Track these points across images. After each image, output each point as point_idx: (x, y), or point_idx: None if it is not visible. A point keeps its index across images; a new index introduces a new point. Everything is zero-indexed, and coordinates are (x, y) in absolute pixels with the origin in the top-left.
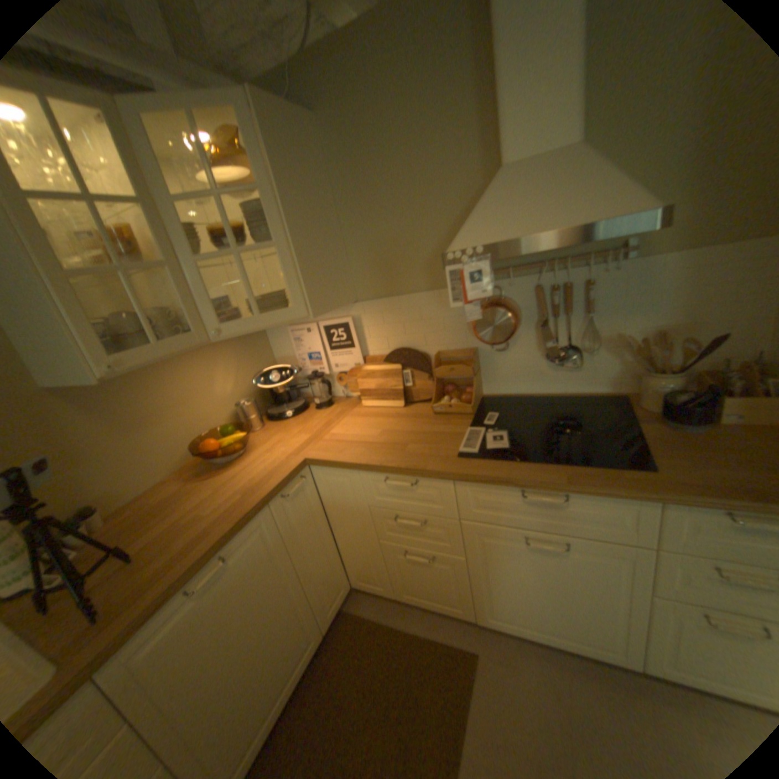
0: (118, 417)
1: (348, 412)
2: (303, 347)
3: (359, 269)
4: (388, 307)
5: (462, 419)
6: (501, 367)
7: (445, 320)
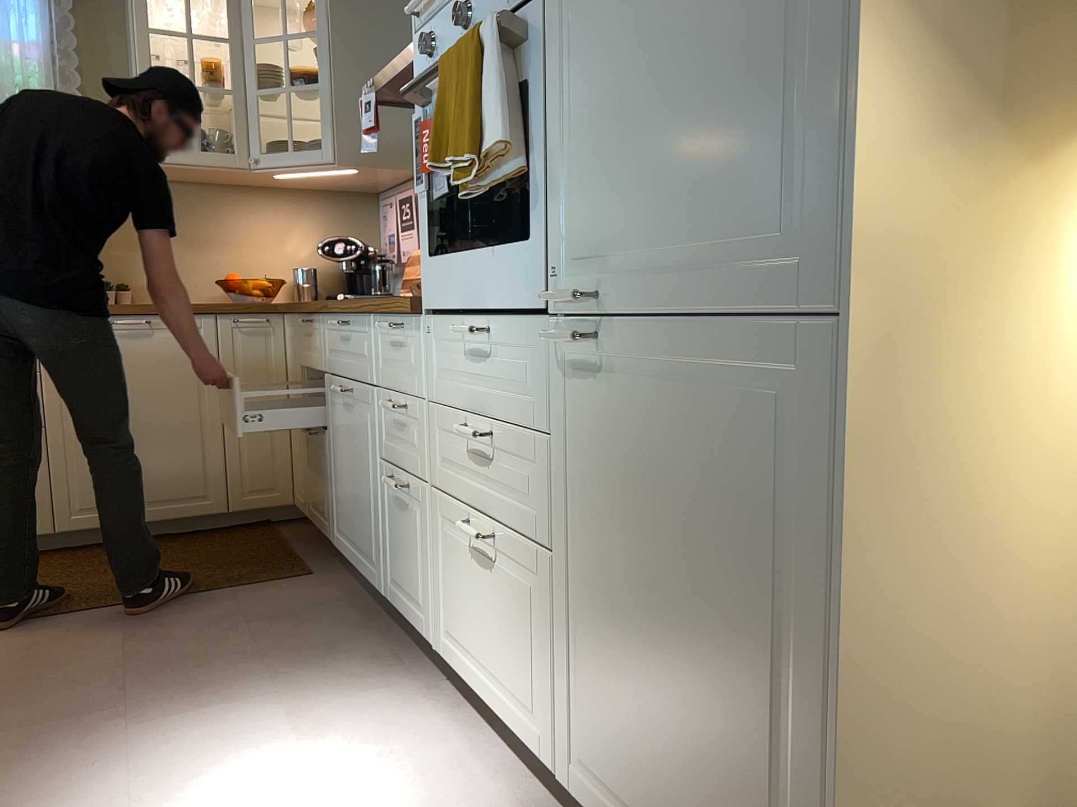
0: (182, 228)
1: None
2: (386, 227)
3: None
4: None
5: None
6: None
7: None
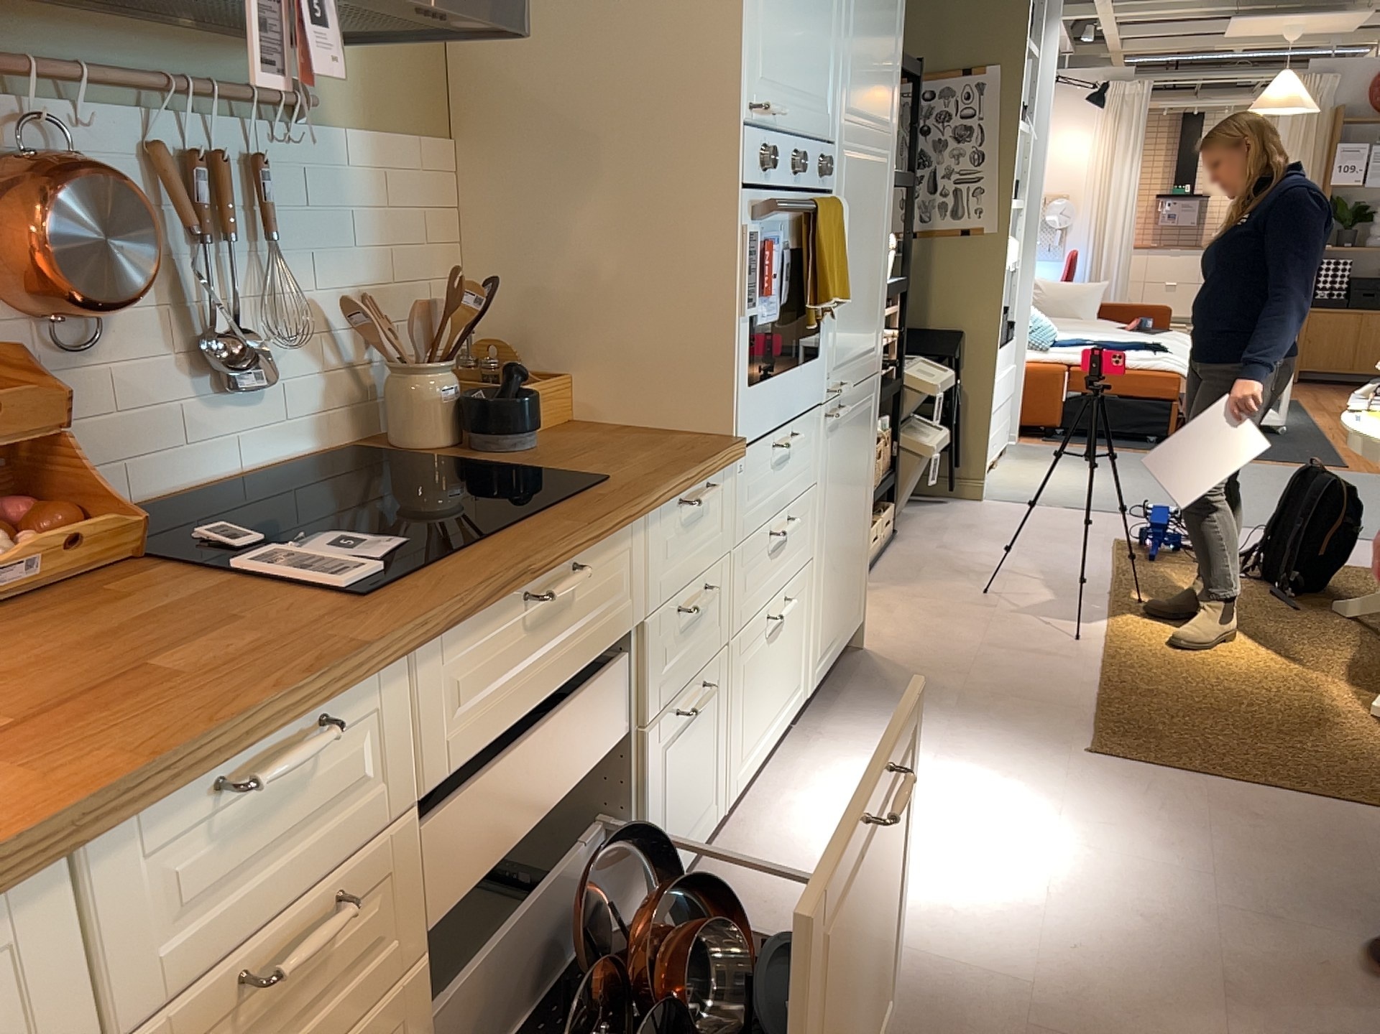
0: None
1: None
2: None
3: None
4: None
5: (133, 578)
6: (74, 416)
7: None
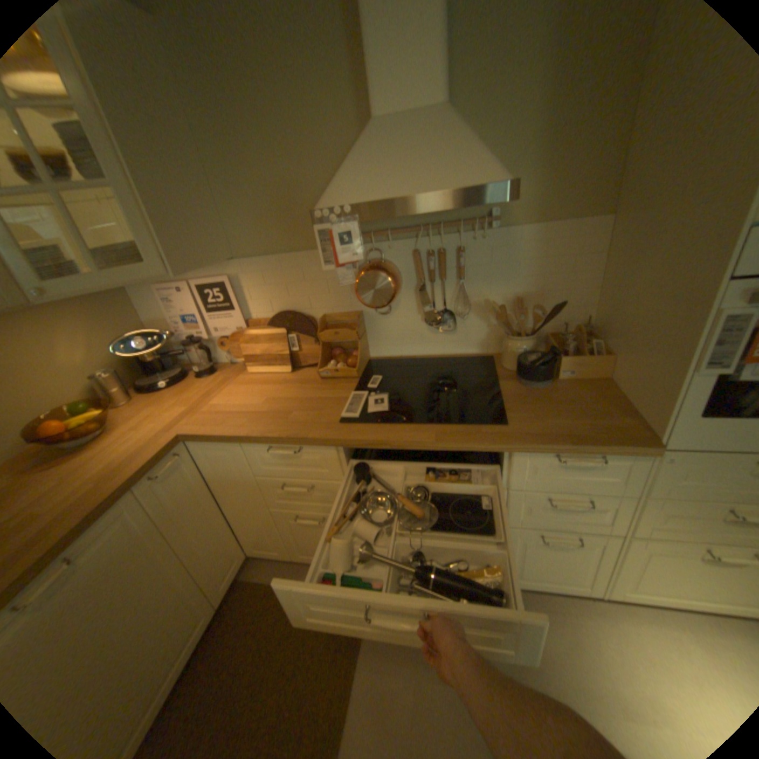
0: None
1: (231, 380)
2: (174, 309)
3: (231, 222)
4: (267, 266)
5: (347, 384)
6: (385, 330)
7: (328, 282)
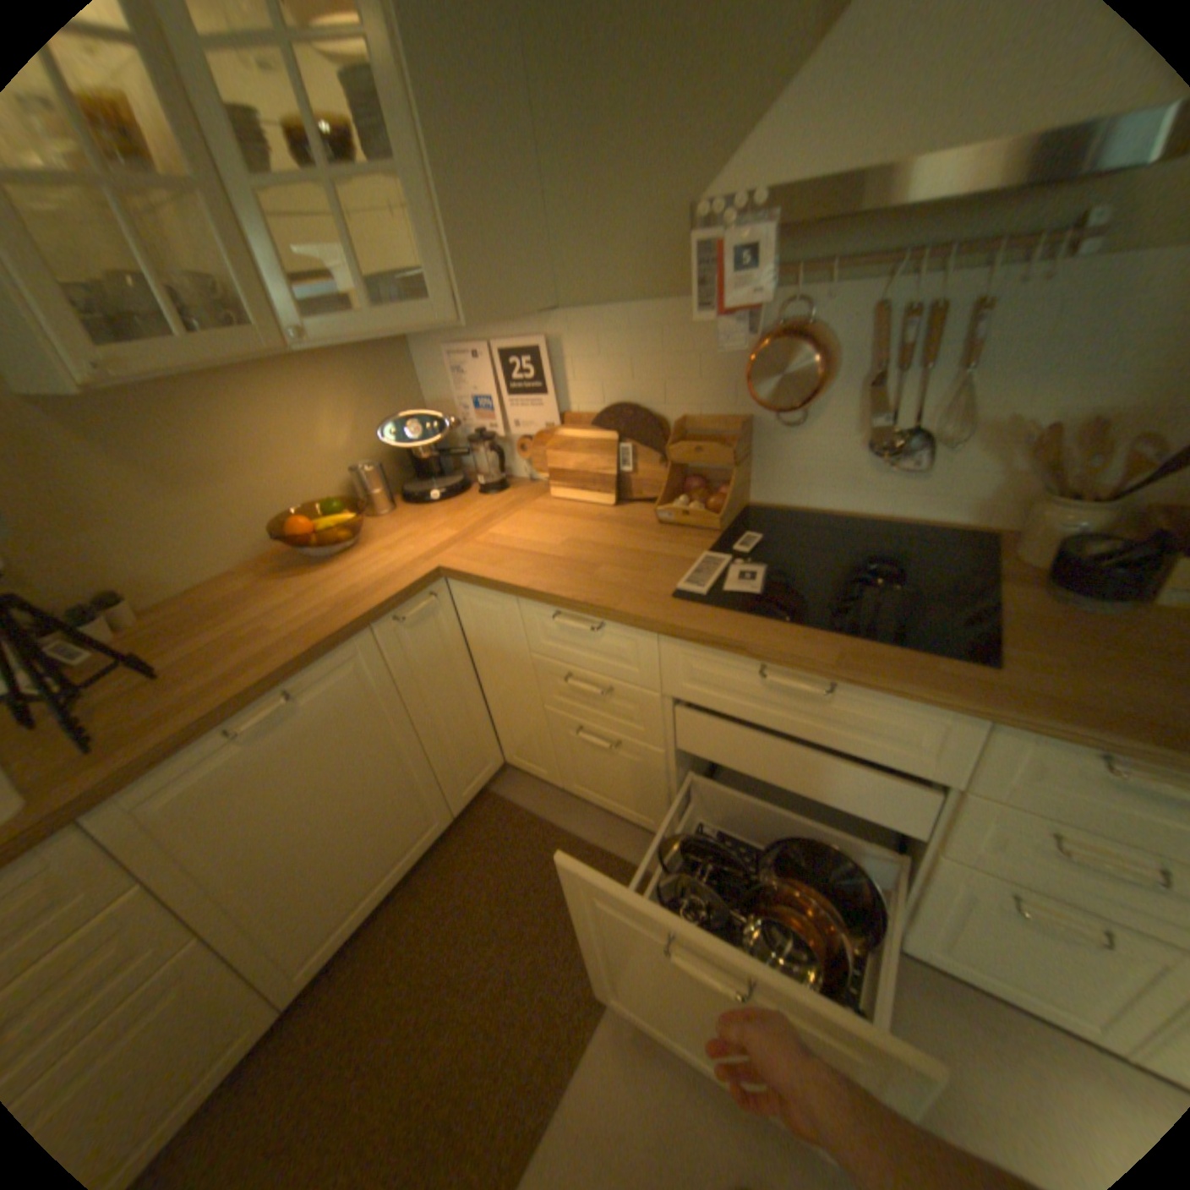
0: (152, 462)
1: (525, 504)
2: (466, 385)
3: (564, 243)
4: (608, 323)
5: (699, 538)
6: (787, 456)
7: (702, 357)
